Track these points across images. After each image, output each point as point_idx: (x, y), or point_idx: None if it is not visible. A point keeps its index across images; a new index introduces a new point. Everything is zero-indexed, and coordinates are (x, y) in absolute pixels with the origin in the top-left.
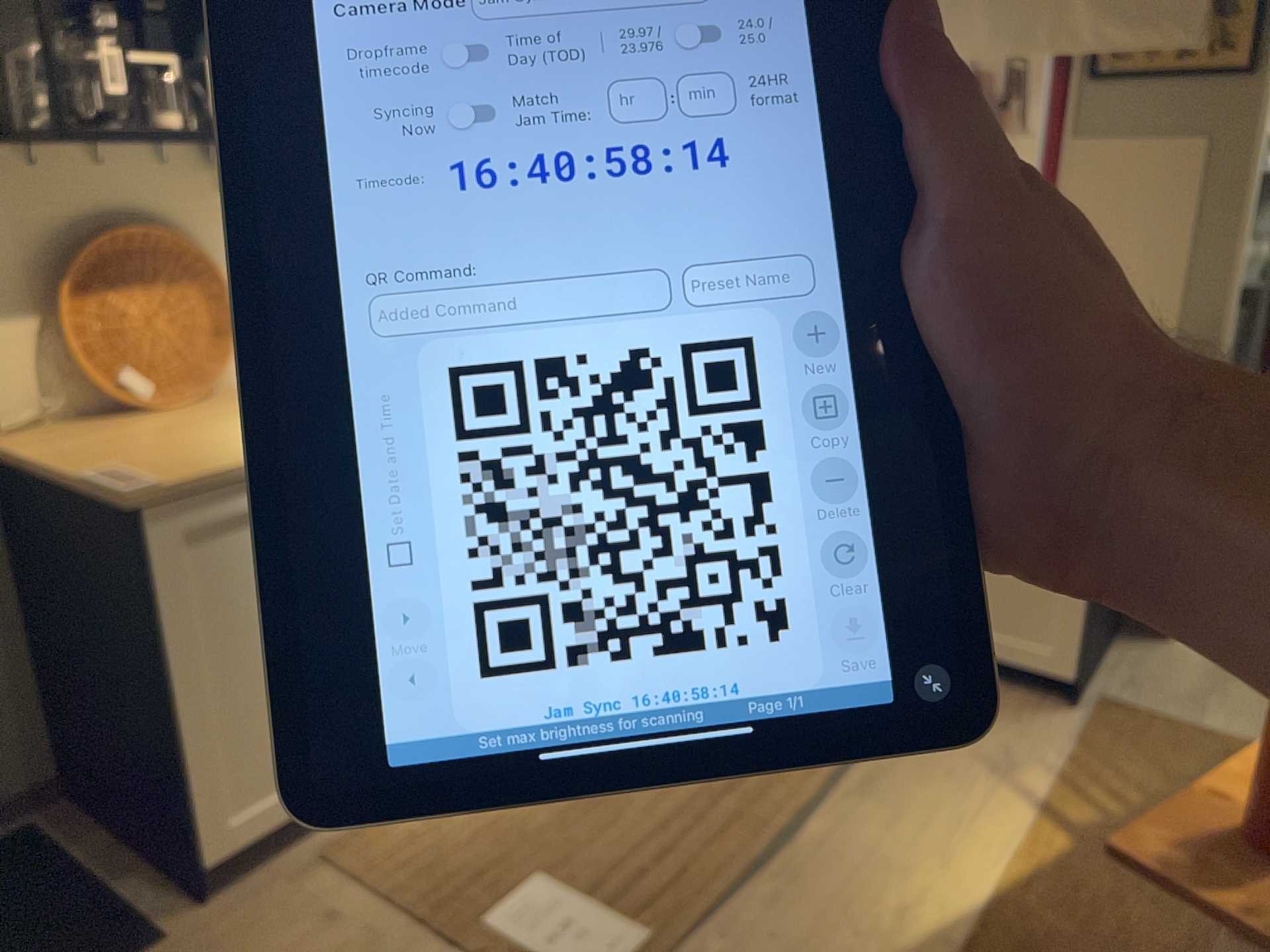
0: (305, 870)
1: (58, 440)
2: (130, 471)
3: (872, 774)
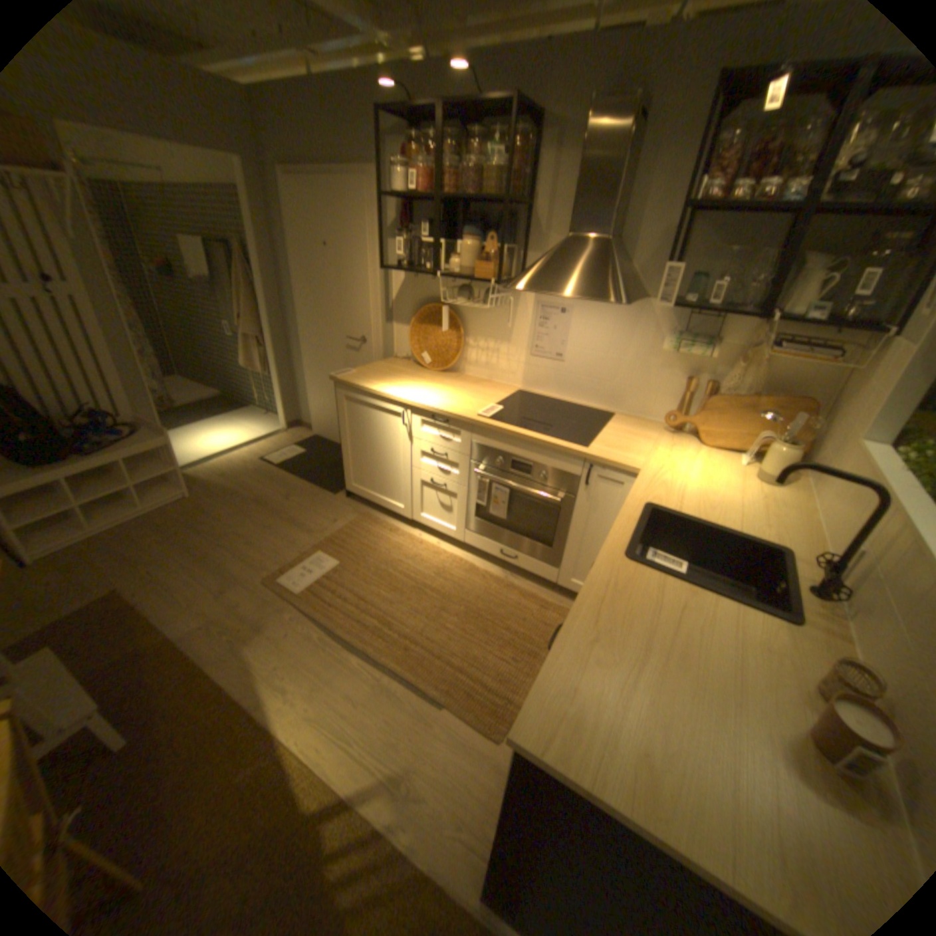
0: (359, 512)
1: (393, 364)
2: (351, 374)
3: (396, 695)
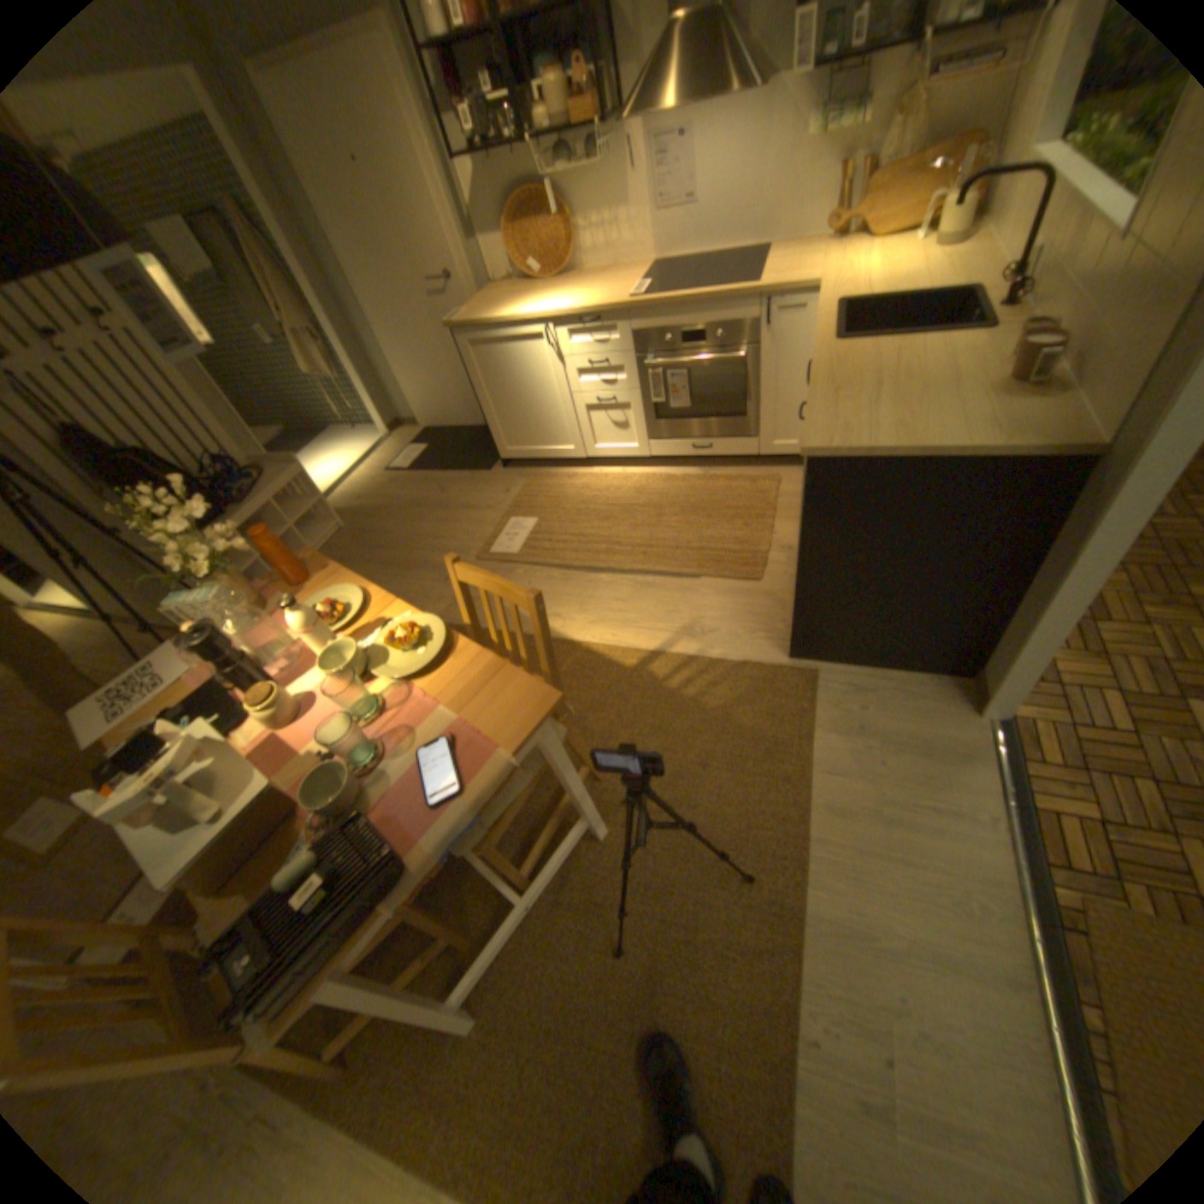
0: (525, 475)
1: (496, 289)
2: (462, 313)
3: (654, 584)
